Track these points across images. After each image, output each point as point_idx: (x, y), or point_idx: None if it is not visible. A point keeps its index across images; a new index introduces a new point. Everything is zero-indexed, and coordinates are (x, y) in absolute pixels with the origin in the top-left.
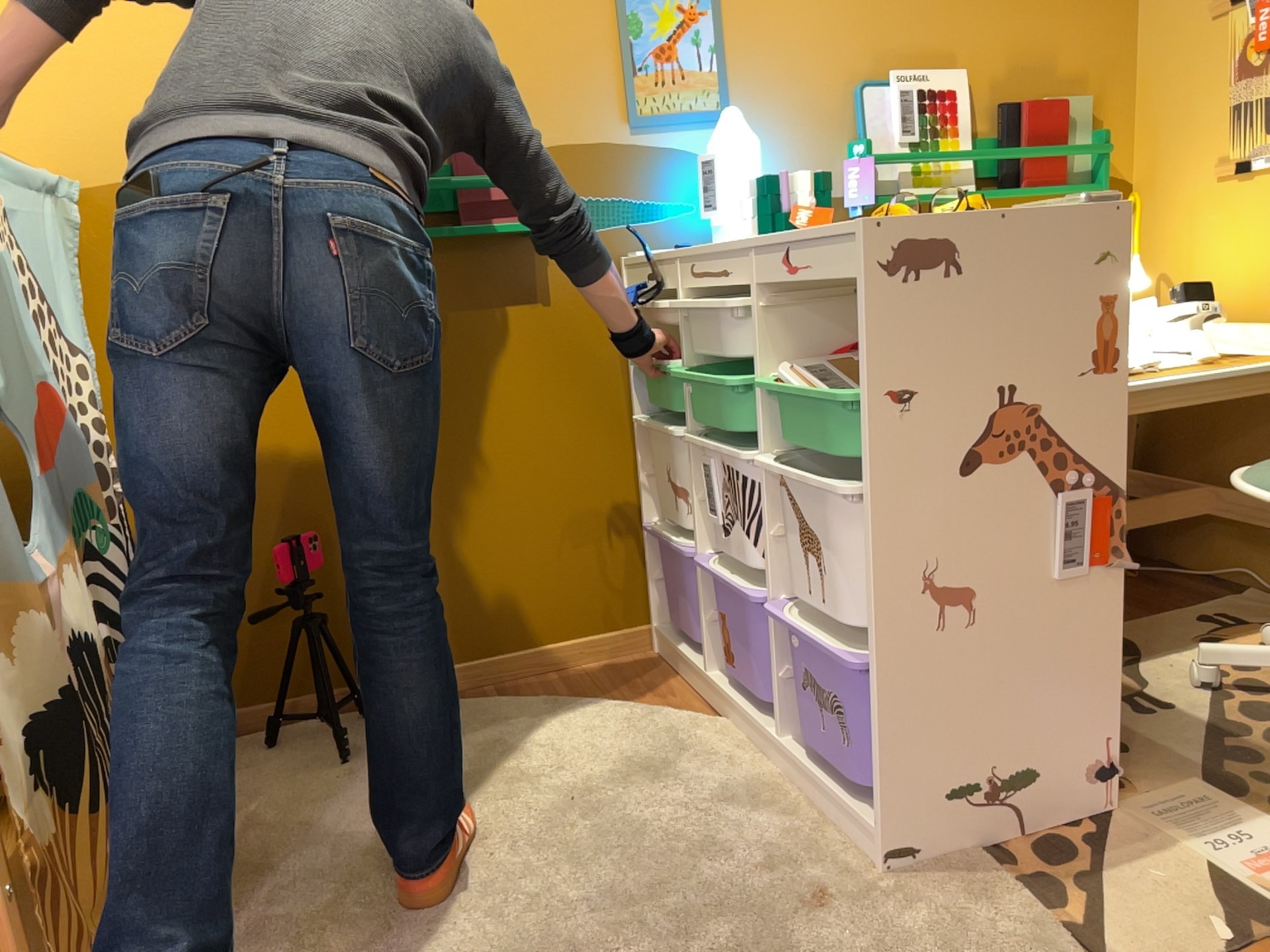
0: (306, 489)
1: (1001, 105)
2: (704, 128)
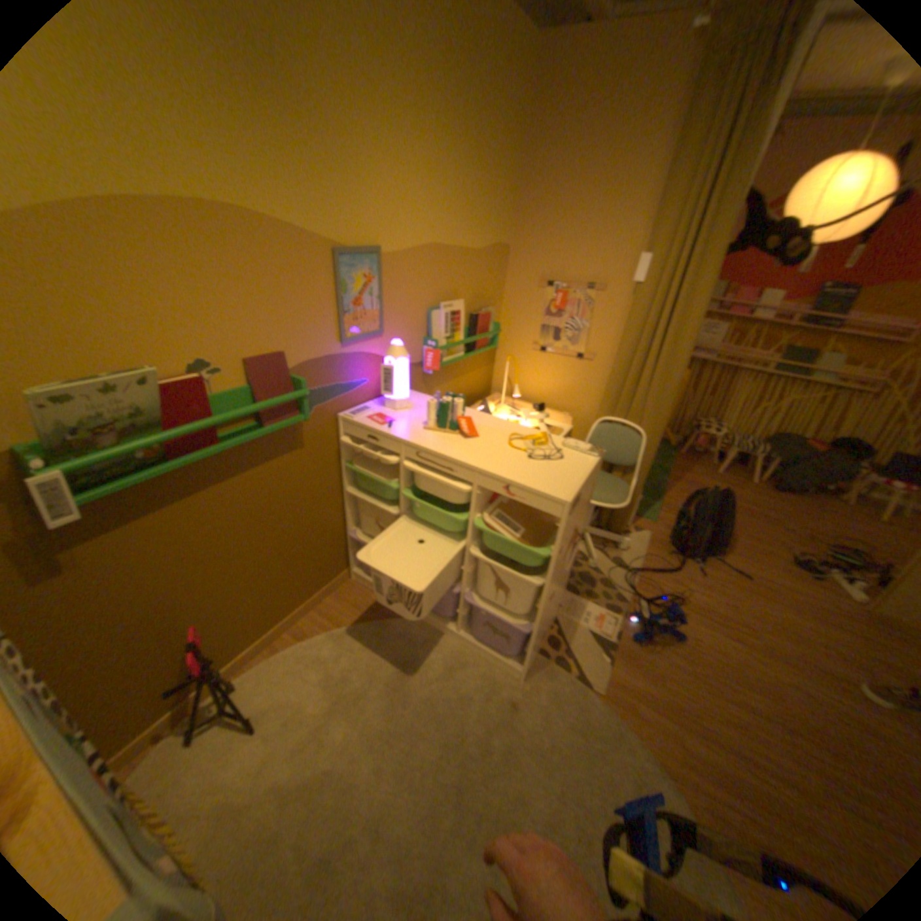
0: (172, 603)
1: (471, 315)
2: (372, 339)
